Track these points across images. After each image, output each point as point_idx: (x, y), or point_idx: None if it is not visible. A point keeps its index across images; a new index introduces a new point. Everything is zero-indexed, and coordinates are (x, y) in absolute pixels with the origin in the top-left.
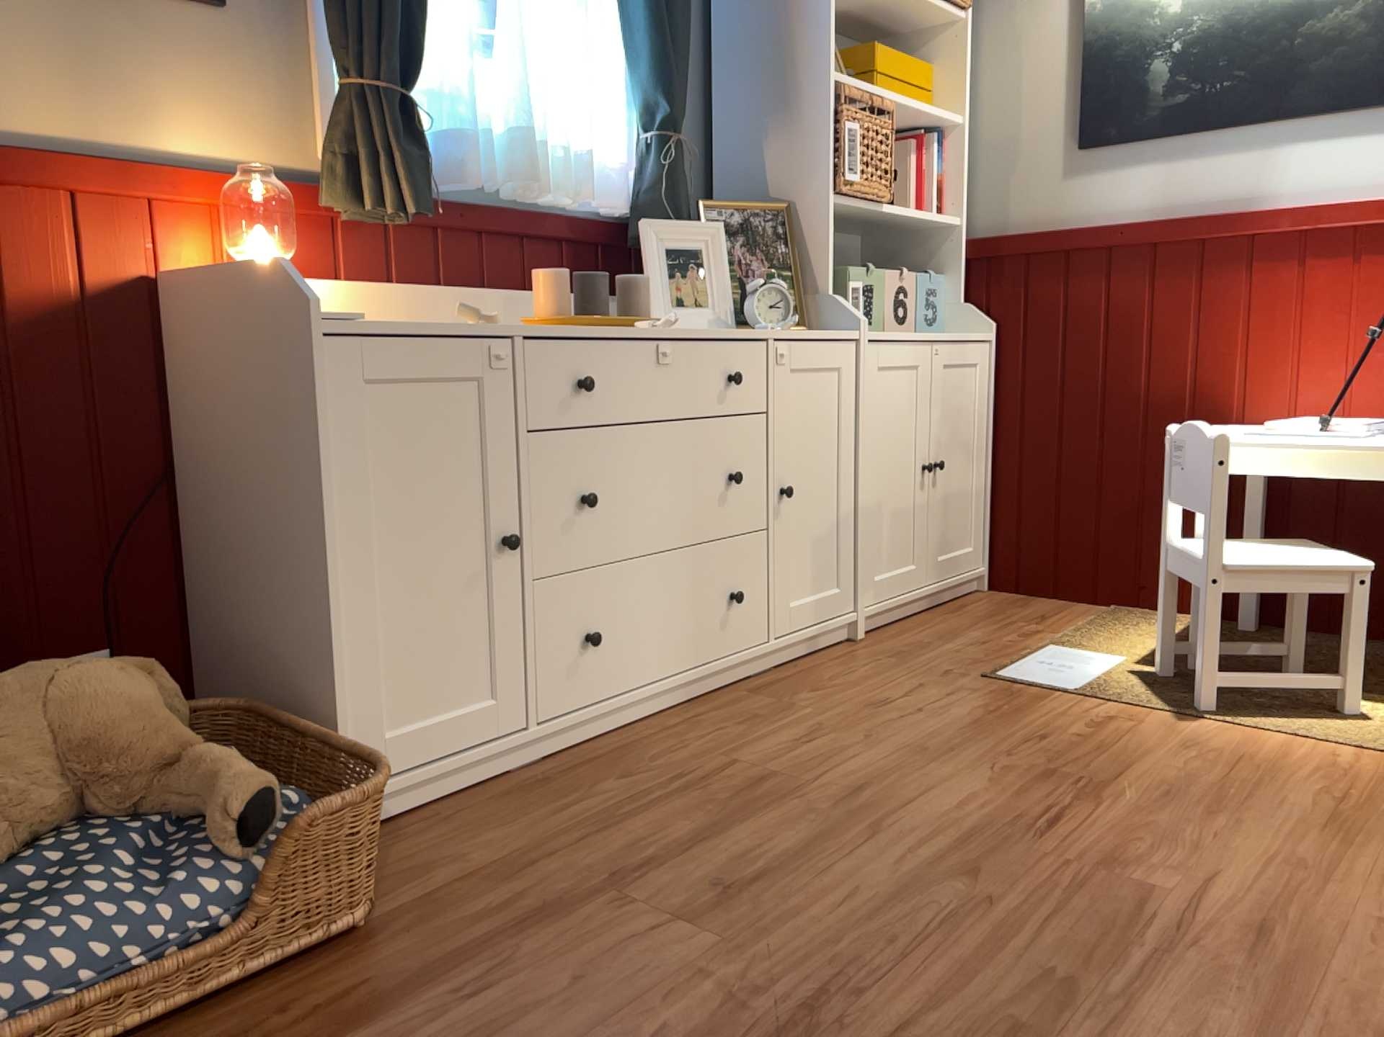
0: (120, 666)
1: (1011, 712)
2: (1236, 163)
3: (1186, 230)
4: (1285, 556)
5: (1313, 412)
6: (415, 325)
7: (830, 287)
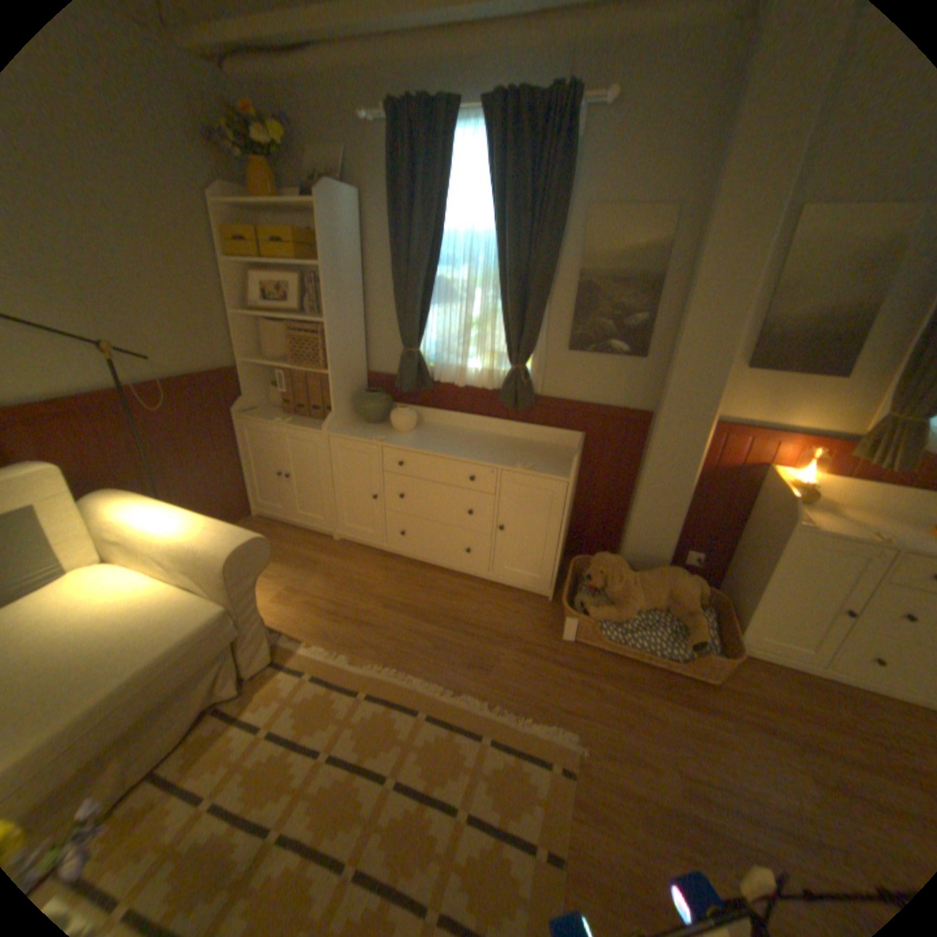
0: (694, 581)
1: None
2: None
3: None
4: None
5: None
6: (849, 531)
7: None
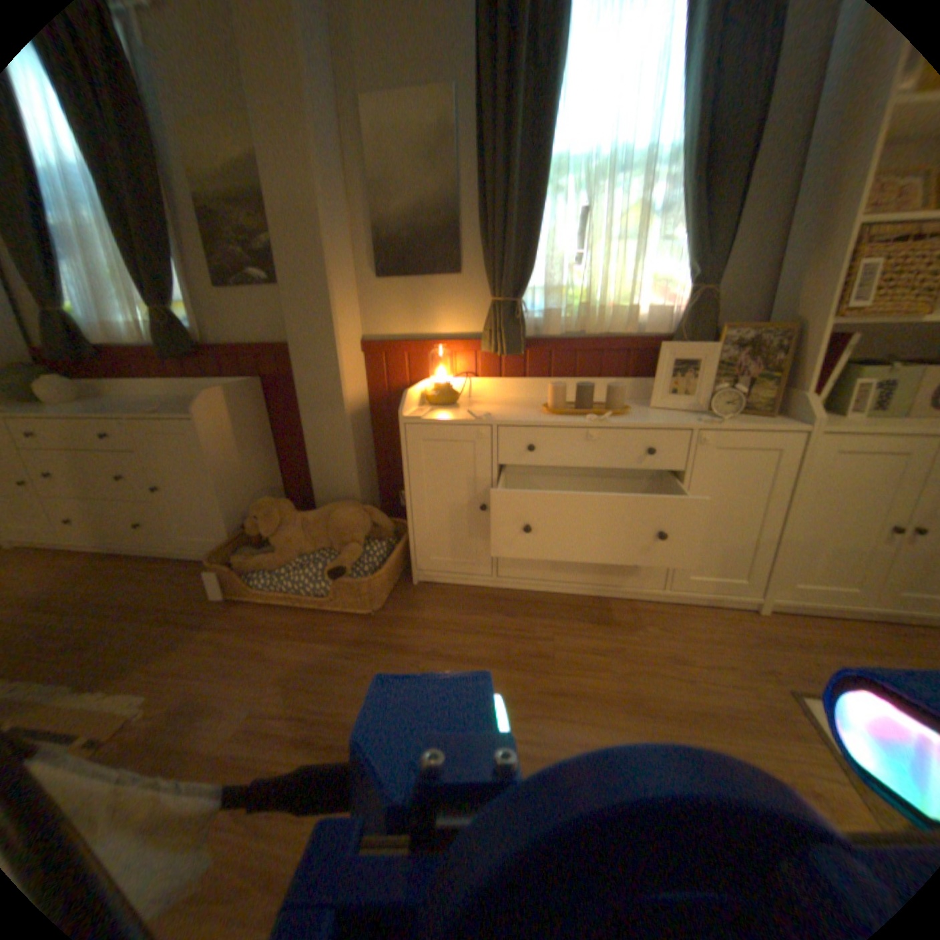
0: (360, 509)
1: (748, 729)
2: None
3: None
4: None
5: None
6: (456, 417)
7: (819, 386)
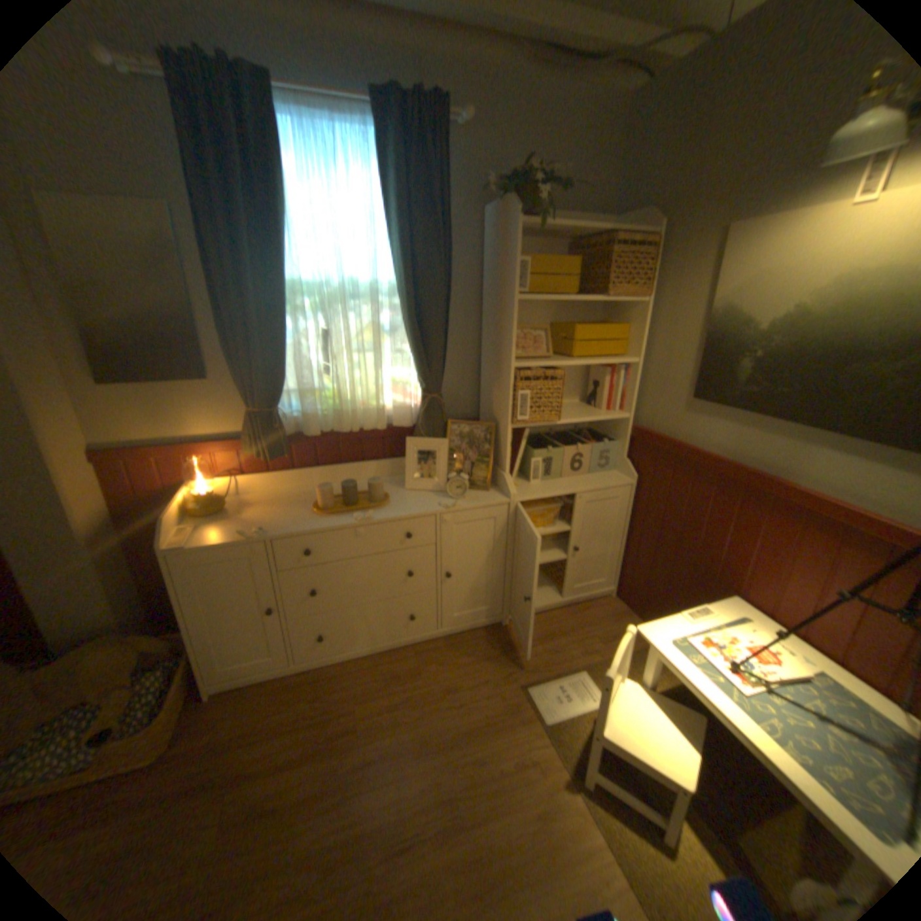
0: (118, 647)
1: (496, 732)
2: (784, 444)
3: (739, 474)
4: (656, 746)
5: (790, 621)
6: (224, 536)
7: (510, 467)
